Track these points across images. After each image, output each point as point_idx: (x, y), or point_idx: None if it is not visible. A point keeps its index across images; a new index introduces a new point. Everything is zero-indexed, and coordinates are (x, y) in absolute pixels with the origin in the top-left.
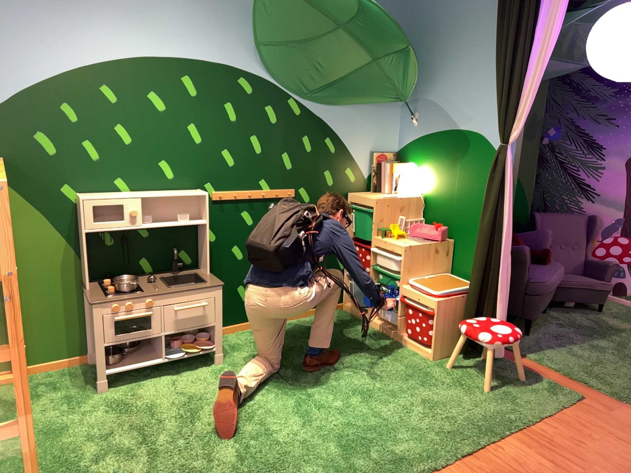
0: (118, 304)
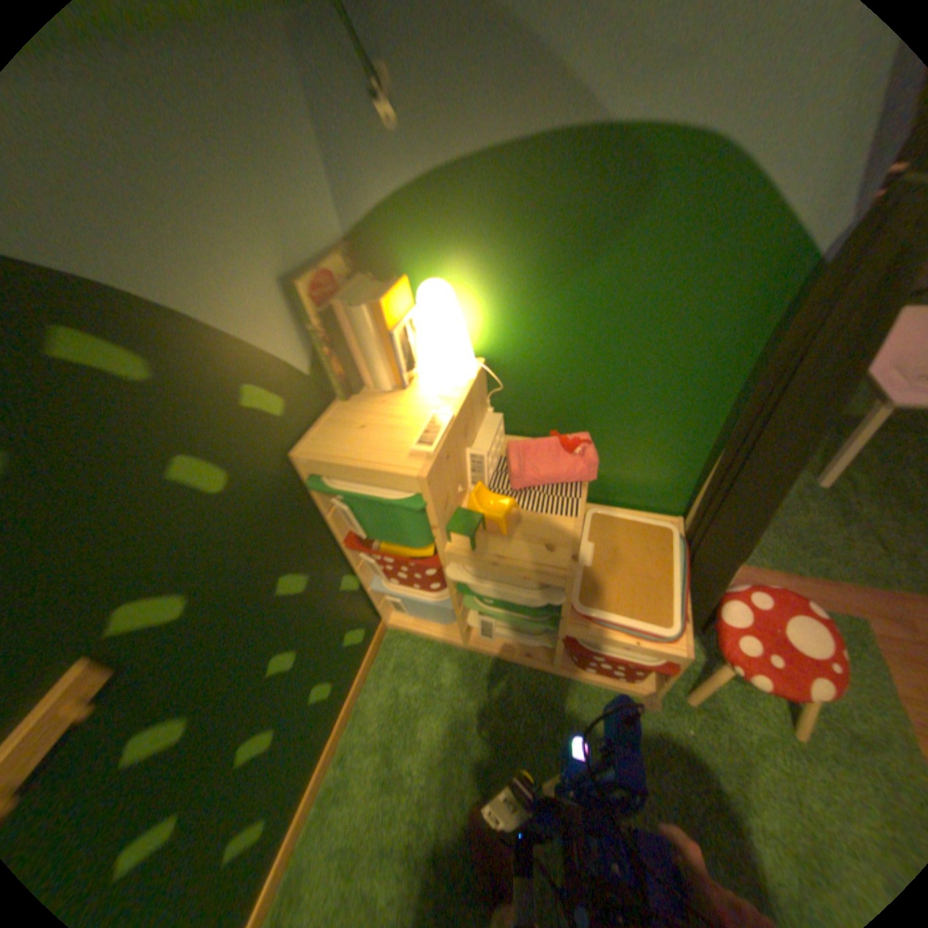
0: None
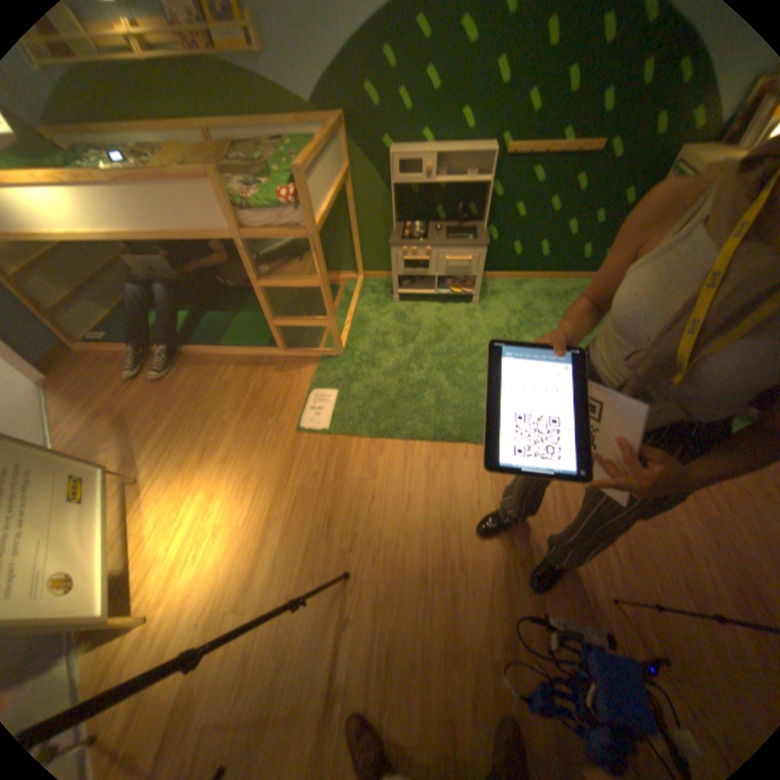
0: (402, 249)
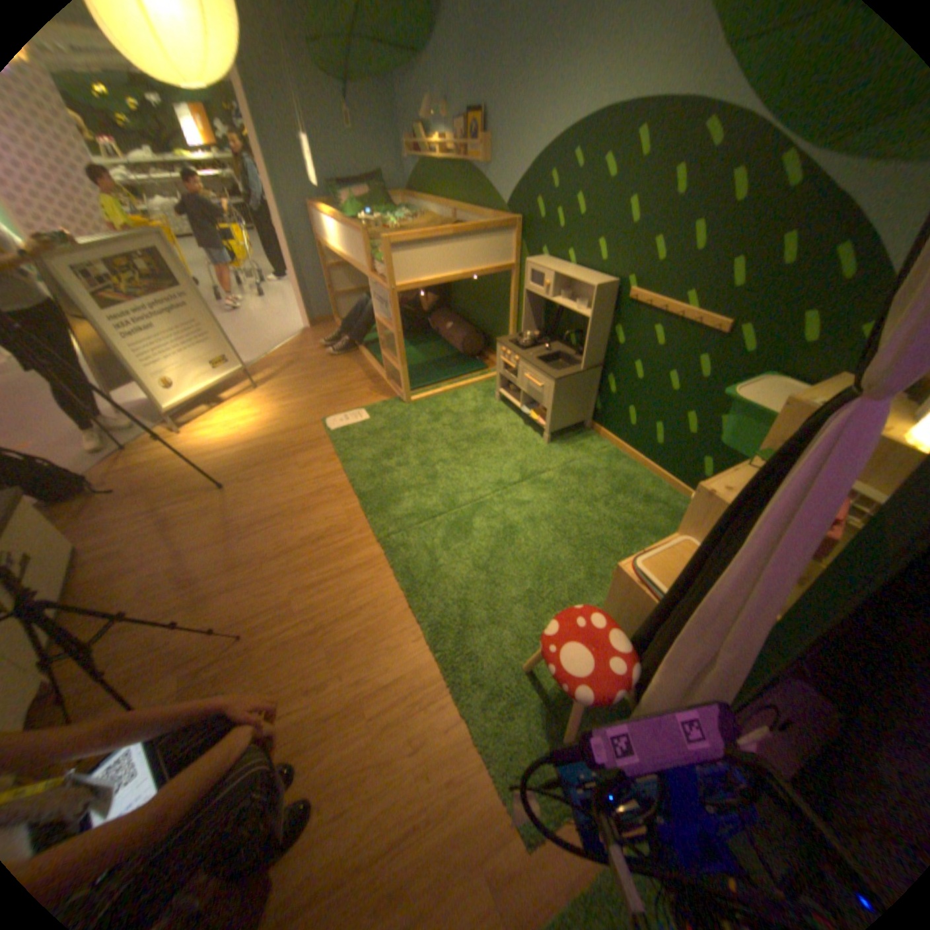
0: (501, 350)
